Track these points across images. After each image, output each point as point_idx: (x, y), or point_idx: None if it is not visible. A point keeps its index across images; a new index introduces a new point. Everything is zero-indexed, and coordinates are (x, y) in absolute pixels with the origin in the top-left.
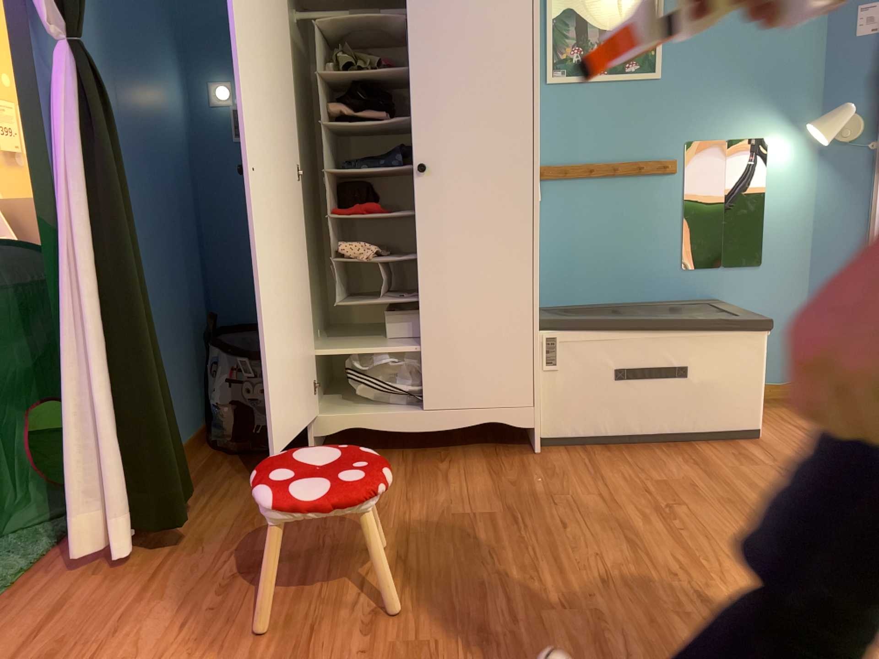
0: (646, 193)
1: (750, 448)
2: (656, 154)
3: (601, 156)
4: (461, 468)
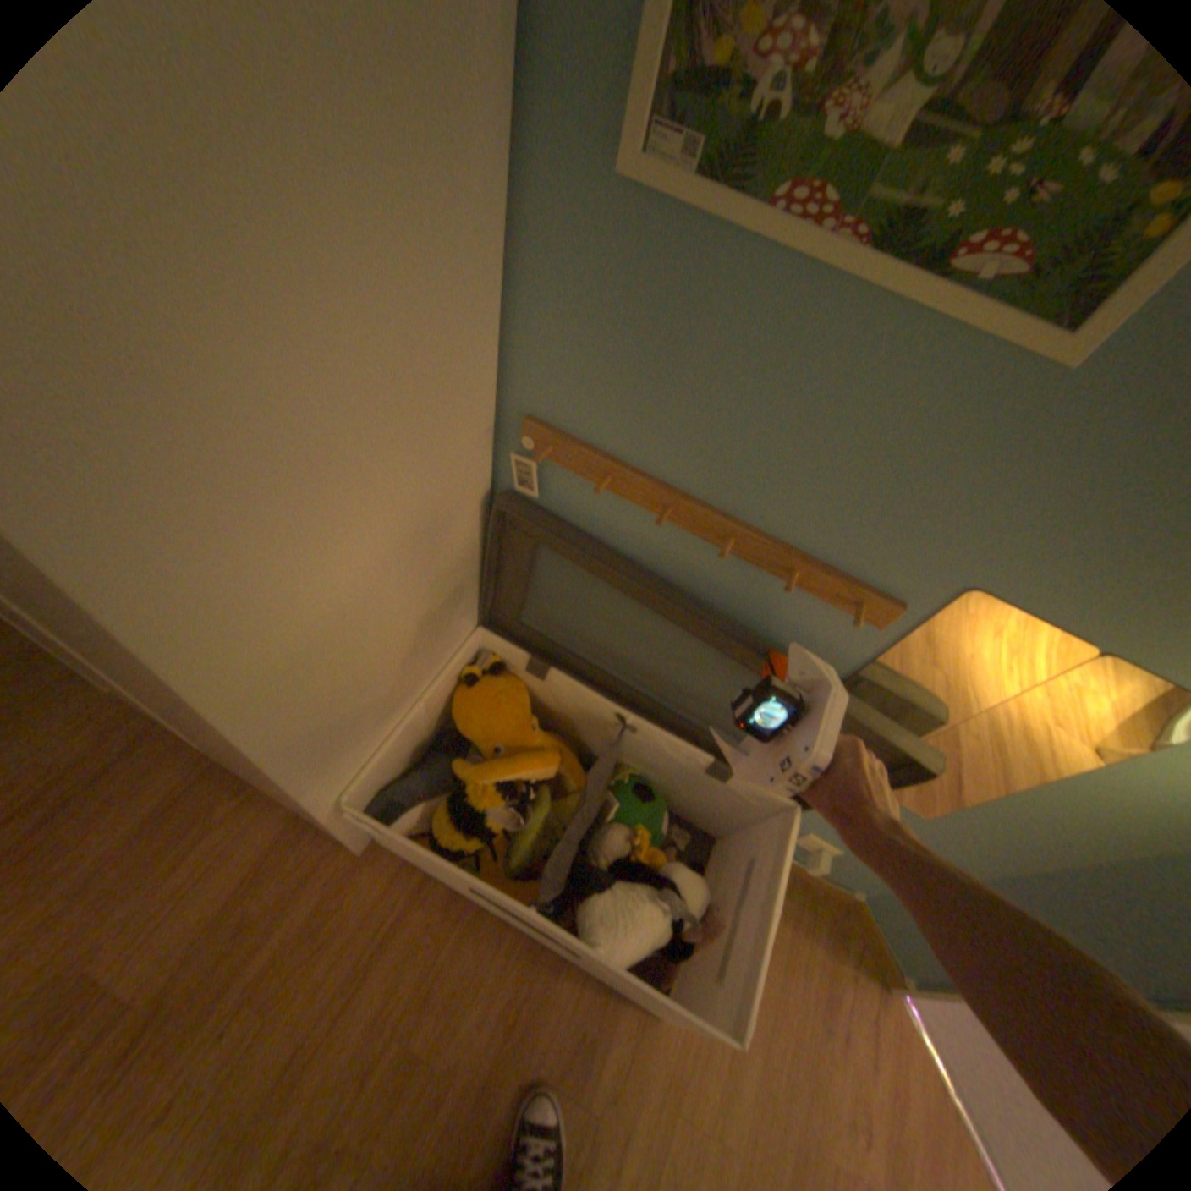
0: (785, 614)
1: (632, 1037)
2: (868, 564)
3: (717, 488)
4: (235, 844)
